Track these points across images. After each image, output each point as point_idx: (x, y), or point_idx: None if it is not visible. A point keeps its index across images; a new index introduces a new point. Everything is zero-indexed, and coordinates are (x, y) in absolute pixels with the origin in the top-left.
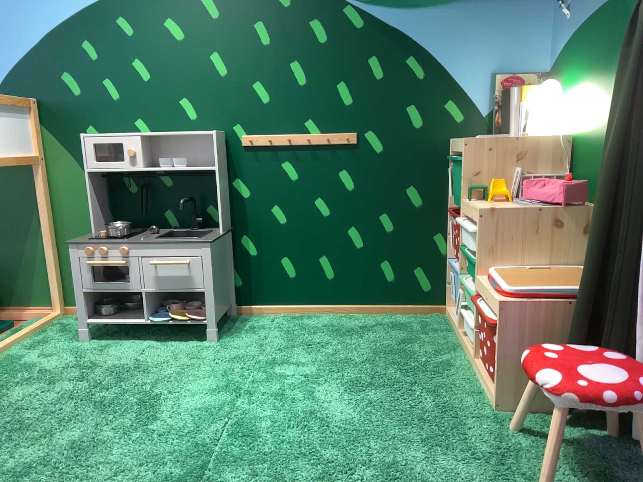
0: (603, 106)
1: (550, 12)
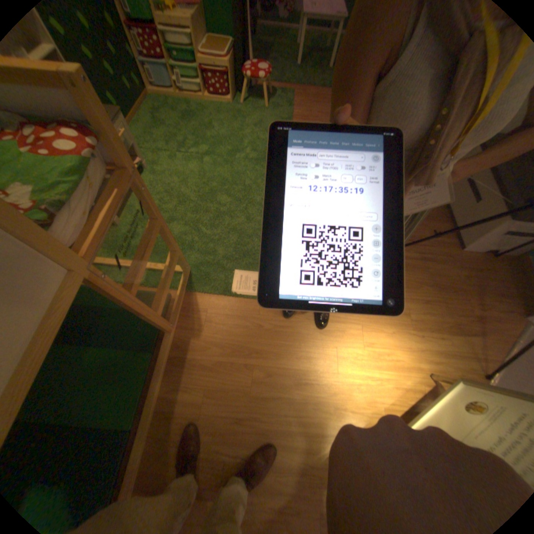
0: None
1: None
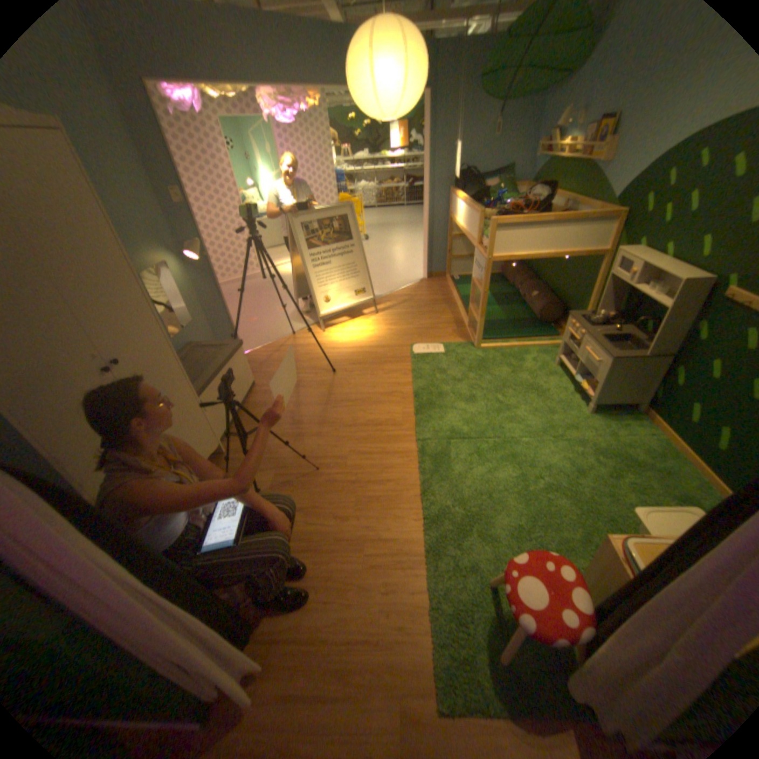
0: None
1: None
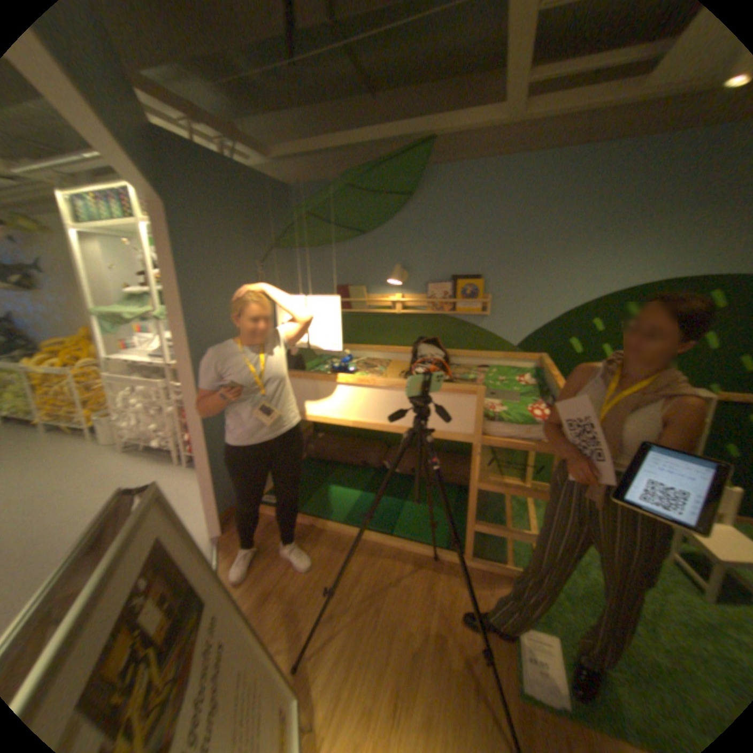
0: None
1: None
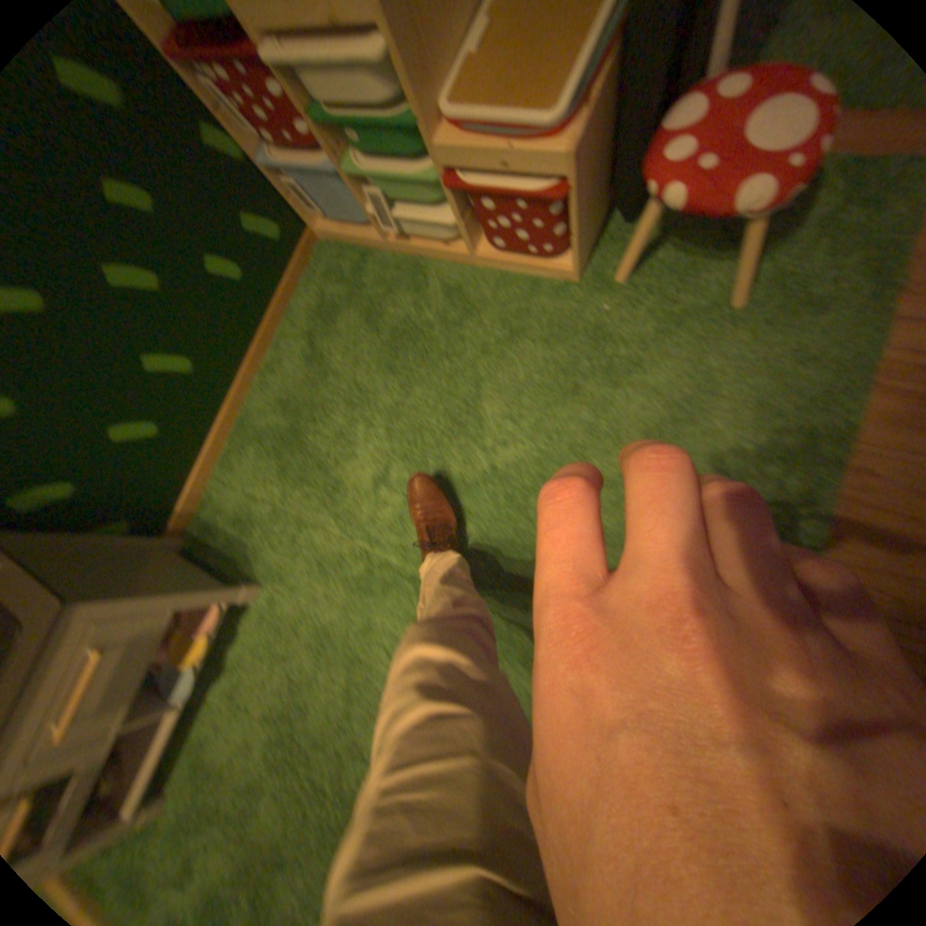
0: None
1: None
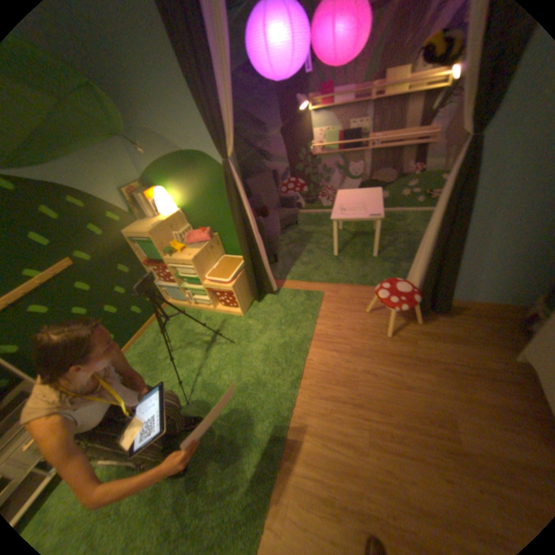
0: (196, 197)
1: (123, 148)
